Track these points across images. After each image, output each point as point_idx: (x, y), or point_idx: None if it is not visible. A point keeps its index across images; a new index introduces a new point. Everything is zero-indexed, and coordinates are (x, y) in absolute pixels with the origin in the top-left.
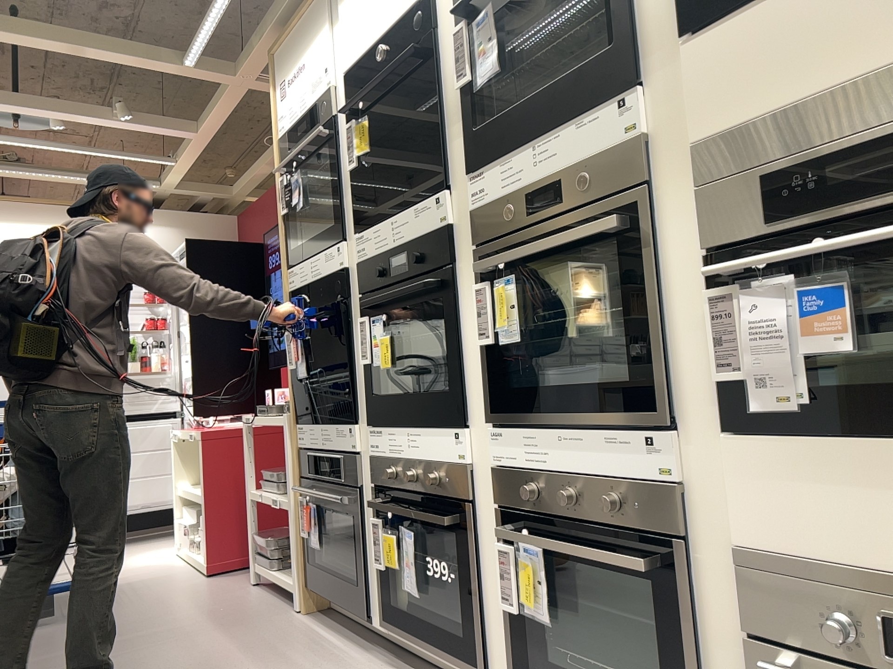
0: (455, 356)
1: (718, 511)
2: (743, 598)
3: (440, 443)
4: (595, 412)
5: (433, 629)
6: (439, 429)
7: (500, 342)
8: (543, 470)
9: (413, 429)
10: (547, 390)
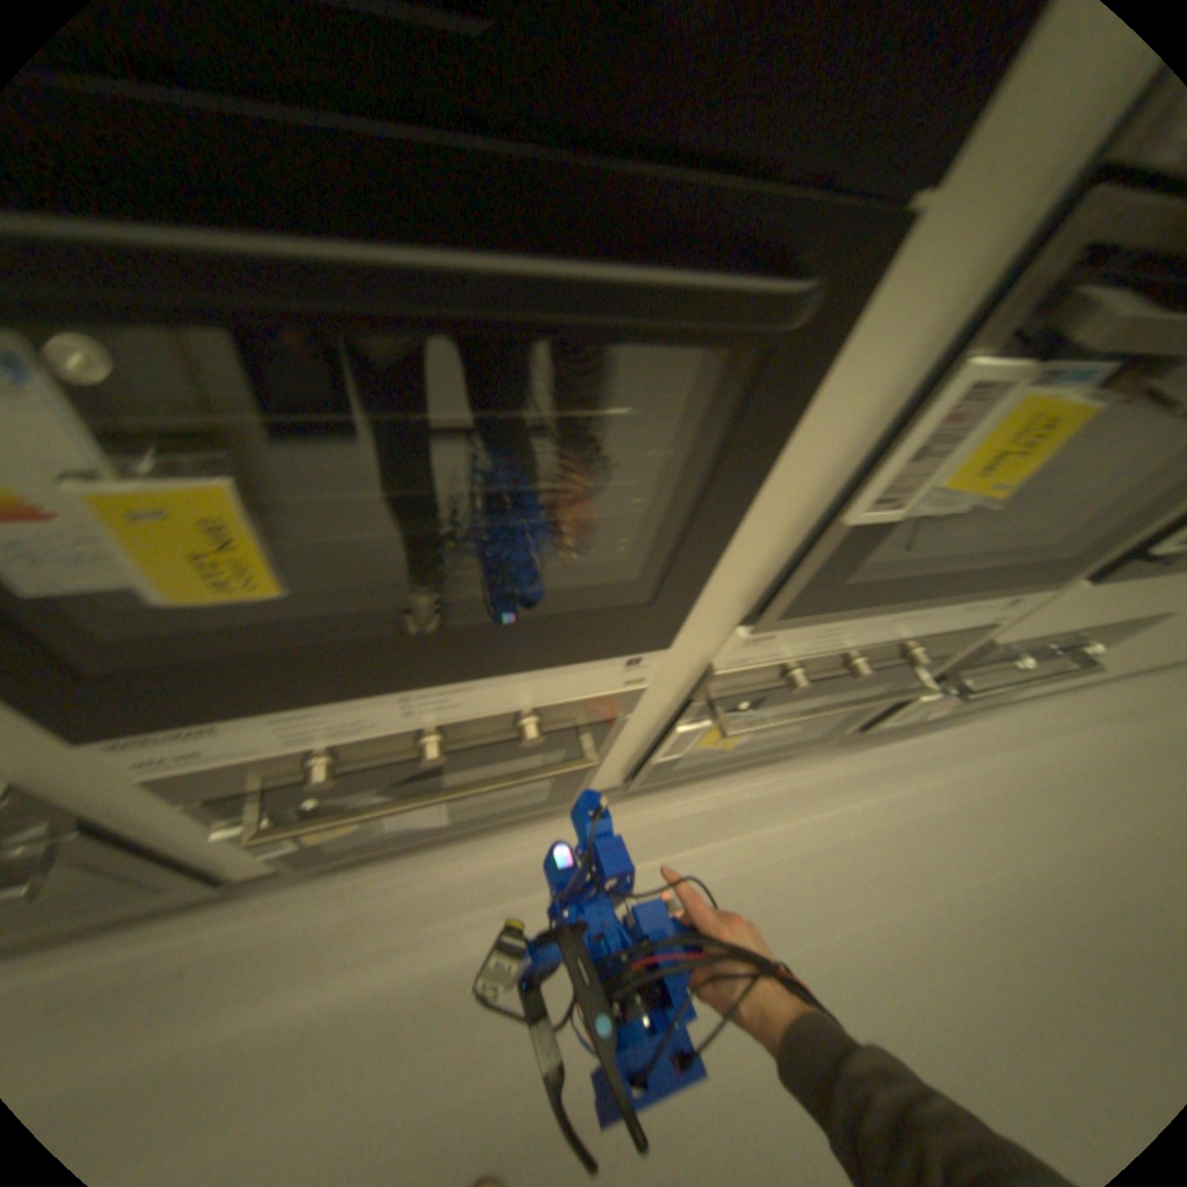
0: (729, 535)
1: (1002, 626)
2: (958, 662)
3: (569, 679)
4: (988, 590)
5: (465, 816)
6: (569, 659)
7: (918, 511)
8: (833, 651)
9: (432, 679)
10: (916, 564)
